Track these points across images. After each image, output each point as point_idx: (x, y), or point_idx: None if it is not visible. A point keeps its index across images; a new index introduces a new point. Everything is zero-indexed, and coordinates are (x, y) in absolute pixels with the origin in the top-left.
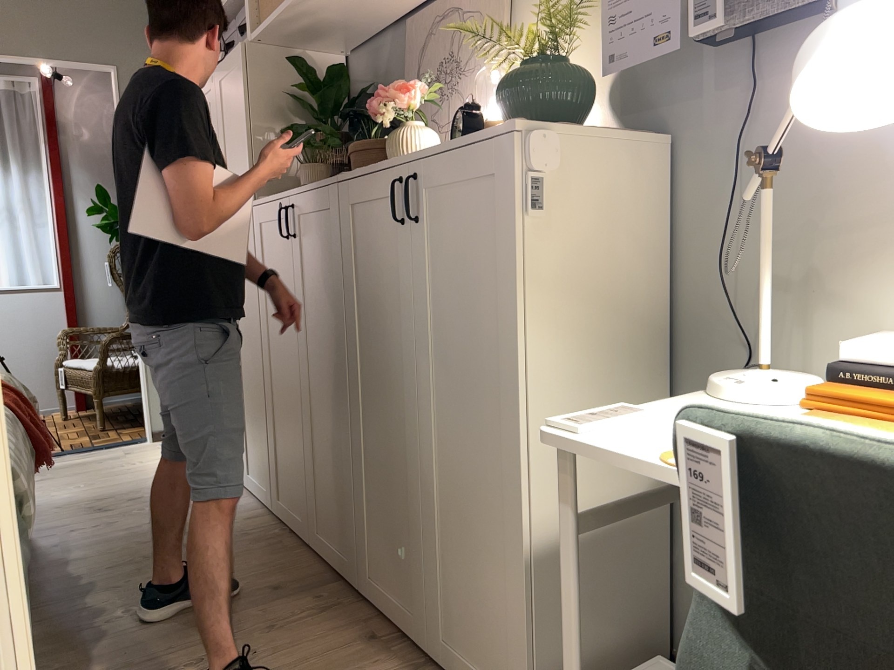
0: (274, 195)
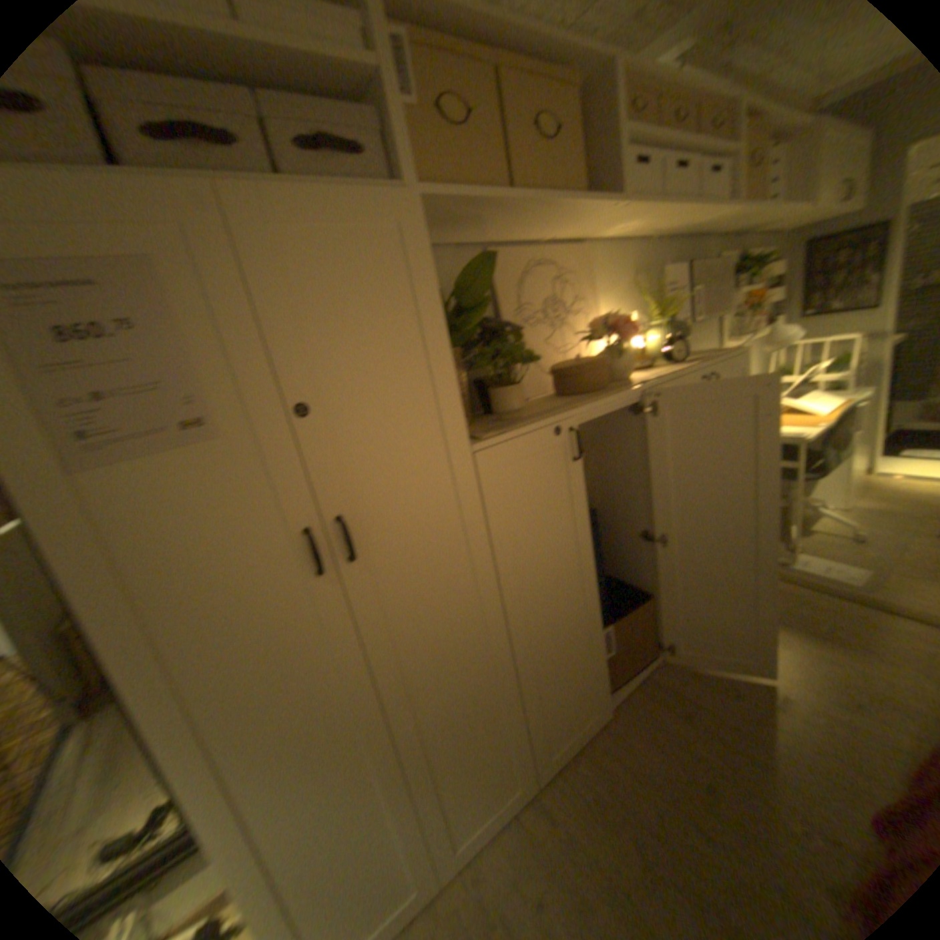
0: (534, 422)
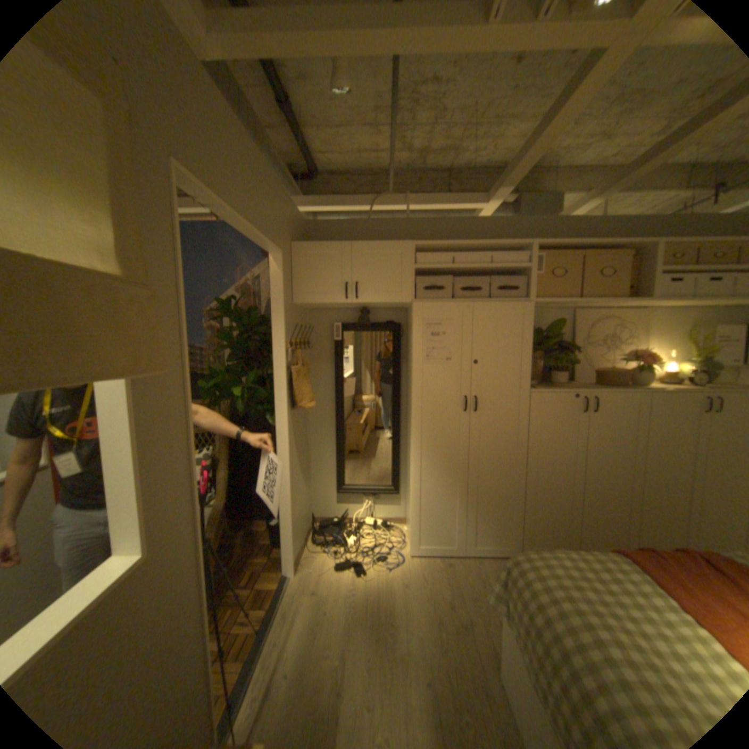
0: (565, 389)
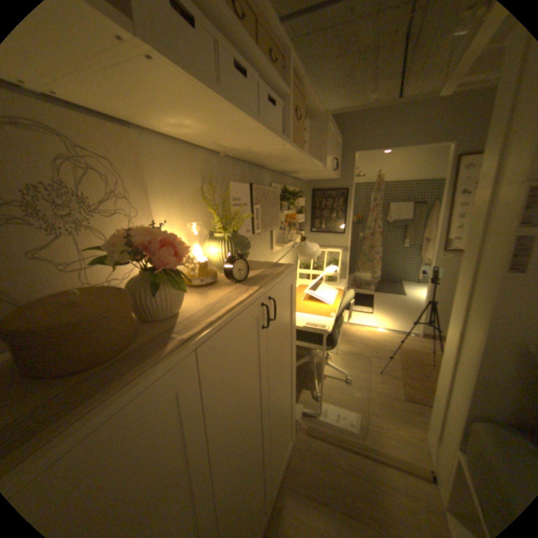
0: None
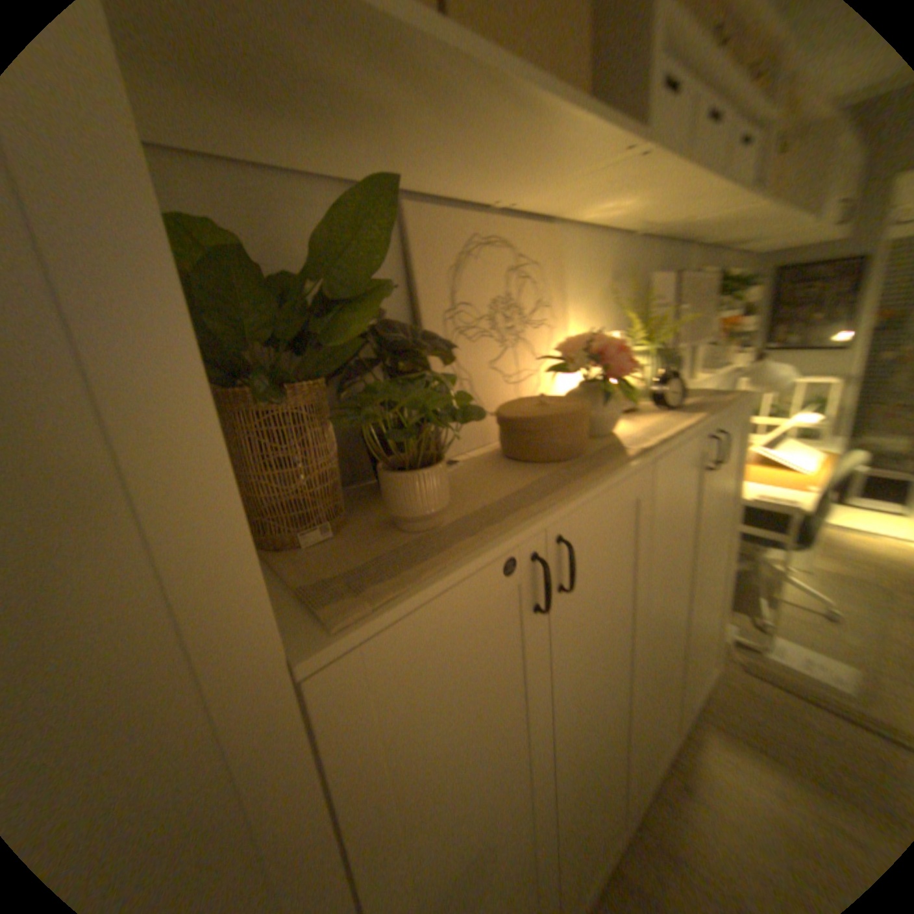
0: (467, 555)
